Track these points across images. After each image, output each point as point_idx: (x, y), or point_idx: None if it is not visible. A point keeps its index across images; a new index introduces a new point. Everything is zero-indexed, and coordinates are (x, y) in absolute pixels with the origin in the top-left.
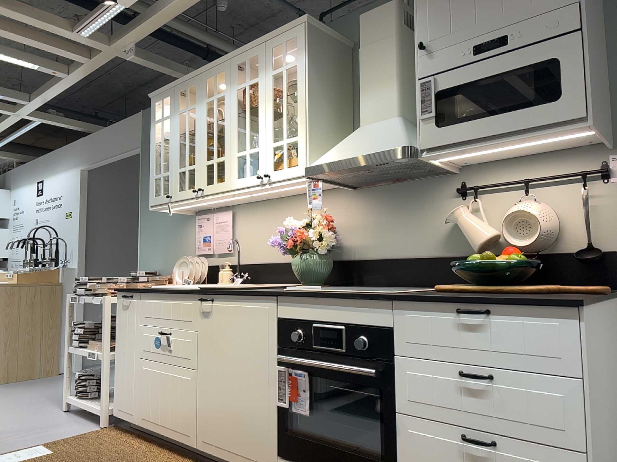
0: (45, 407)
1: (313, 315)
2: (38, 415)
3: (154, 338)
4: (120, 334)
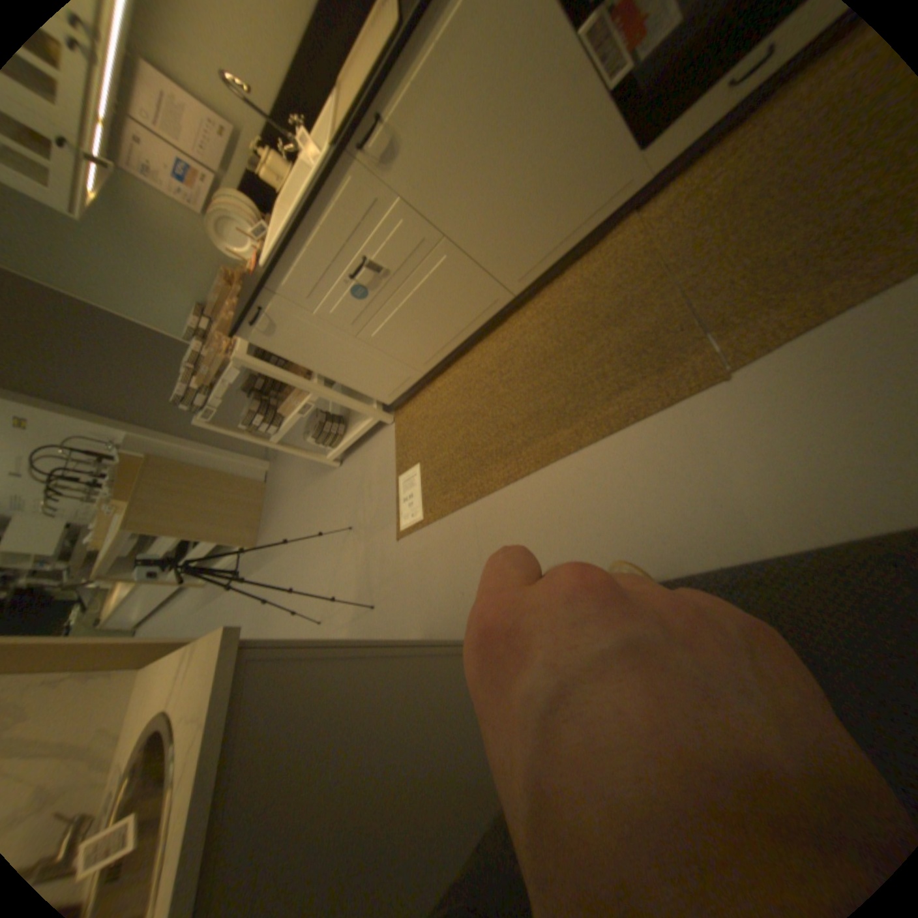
0: (324, 485)
1: None
2: (336, 489)
3: (352, 295)
4: (304, 355)
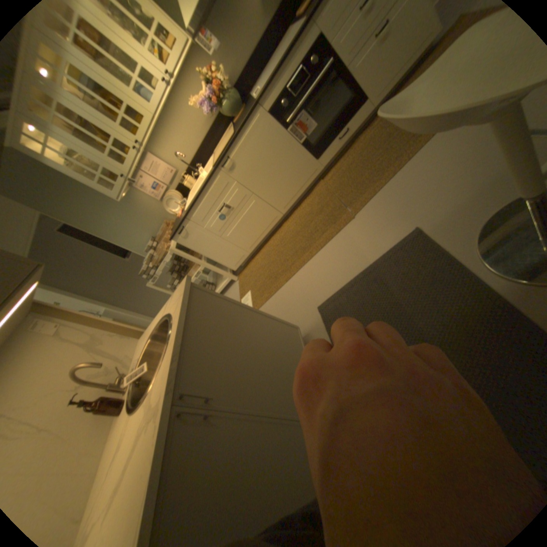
0: None
1: (282, 82)
2: None
3: (219, 218)
4: (199, 247)
